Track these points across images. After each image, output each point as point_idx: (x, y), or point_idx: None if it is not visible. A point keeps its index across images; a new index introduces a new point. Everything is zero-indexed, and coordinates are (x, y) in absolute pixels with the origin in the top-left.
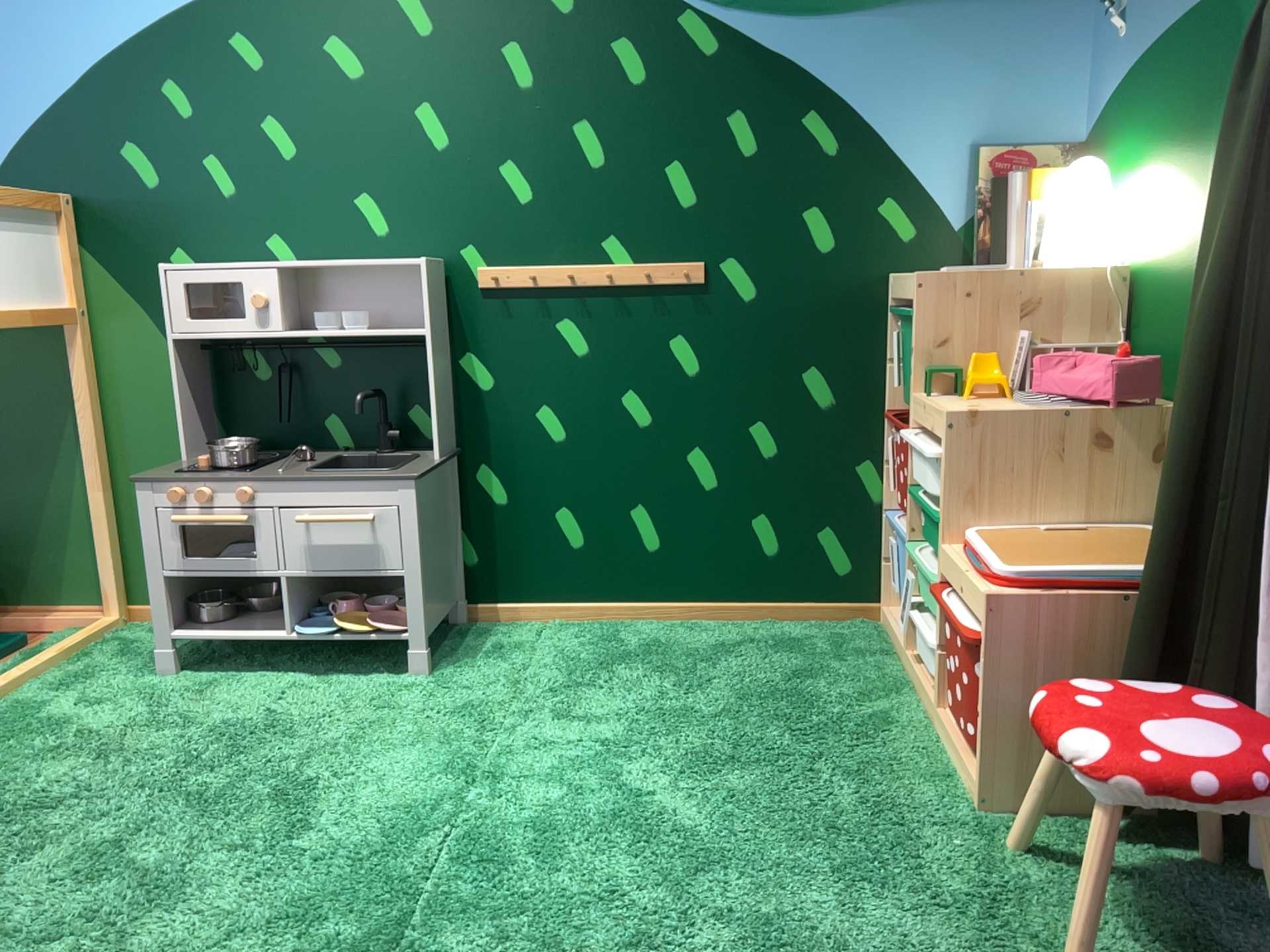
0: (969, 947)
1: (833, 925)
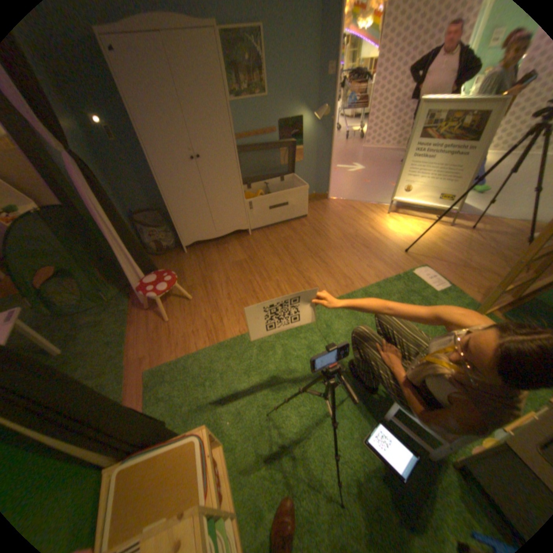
0: (226, 386)
1: (252, 381)
